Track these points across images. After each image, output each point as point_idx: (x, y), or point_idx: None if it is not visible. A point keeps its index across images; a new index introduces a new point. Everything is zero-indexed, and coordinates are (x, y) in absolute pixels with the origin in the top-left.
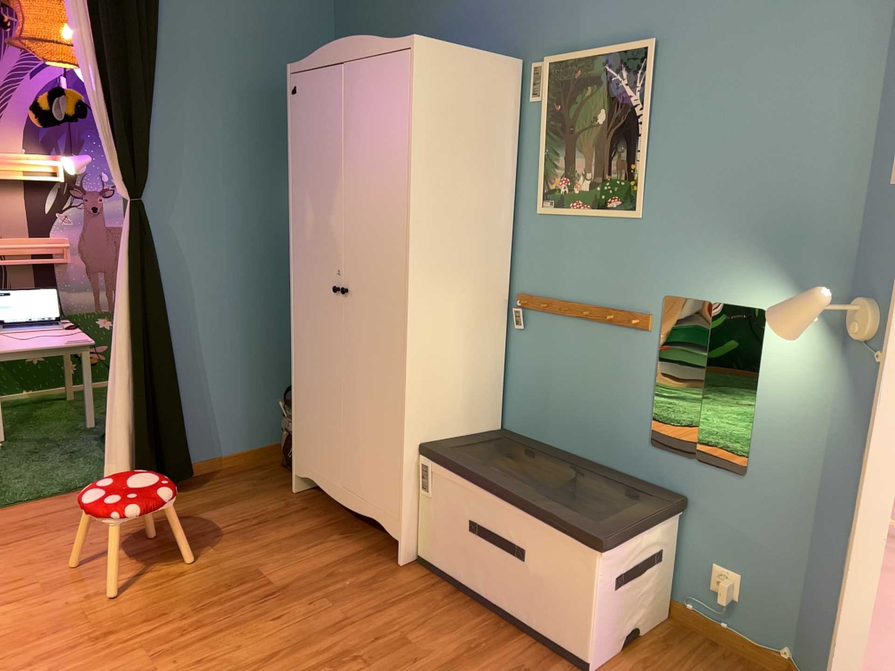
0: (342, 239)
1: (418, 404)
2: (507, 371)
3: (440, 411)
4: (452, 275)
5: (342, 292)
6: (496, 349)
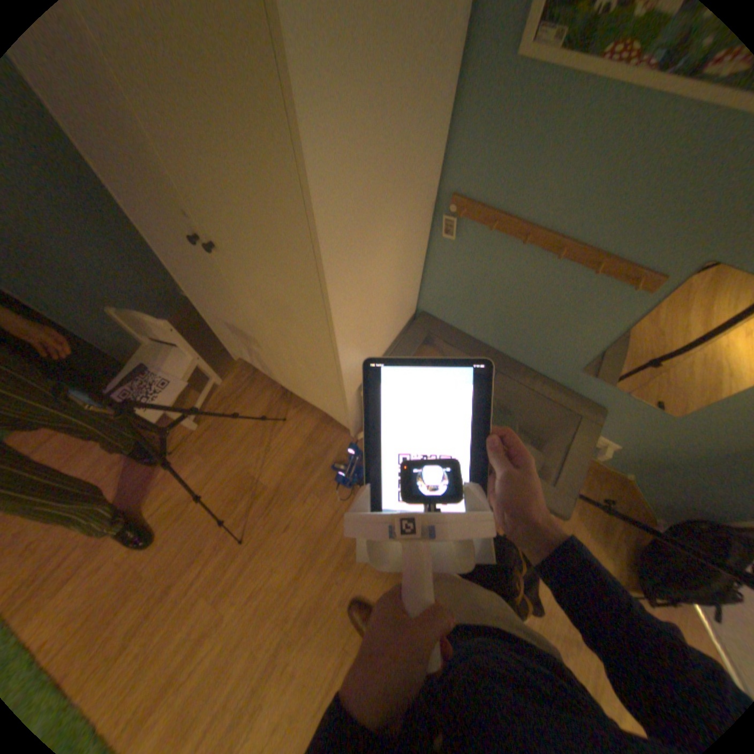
0: (168, 165)
1: (356, 369)
2: (425, 273)
3: (373, 354)
4: (384, 228)
5: (210, 245)
6: (420, 264)
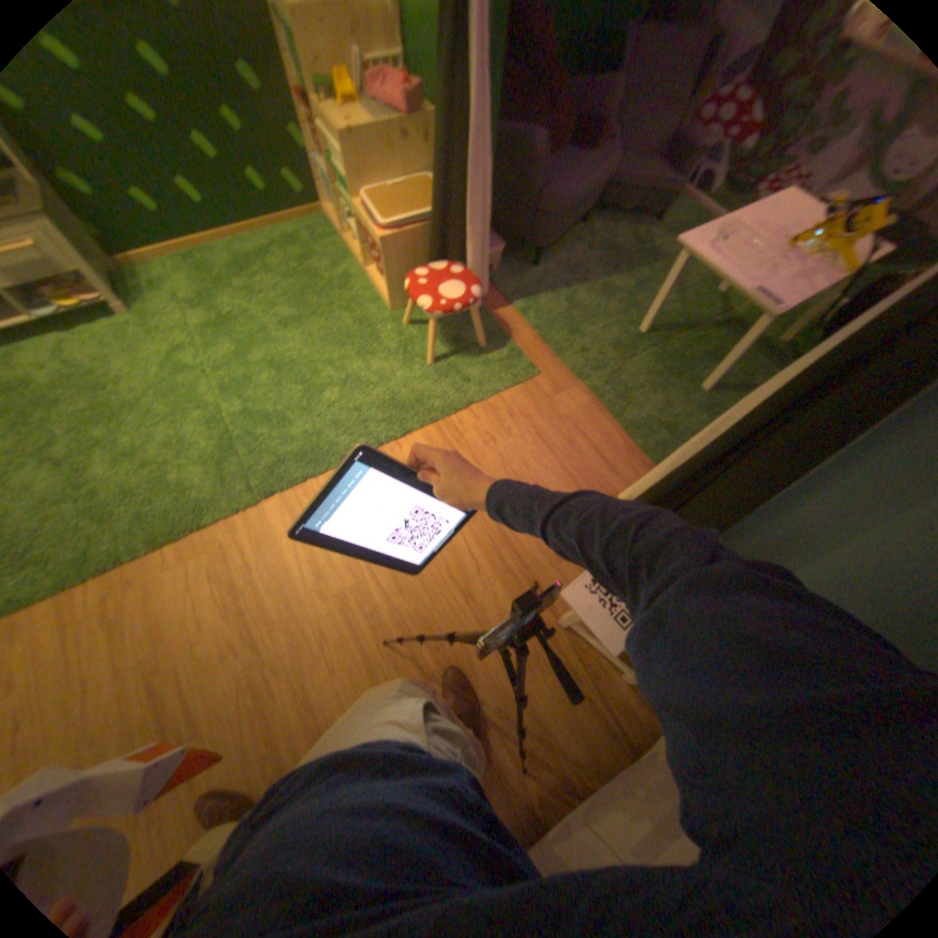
0: None
1: None
2: None
3: None
4: None
5: None
6: None
